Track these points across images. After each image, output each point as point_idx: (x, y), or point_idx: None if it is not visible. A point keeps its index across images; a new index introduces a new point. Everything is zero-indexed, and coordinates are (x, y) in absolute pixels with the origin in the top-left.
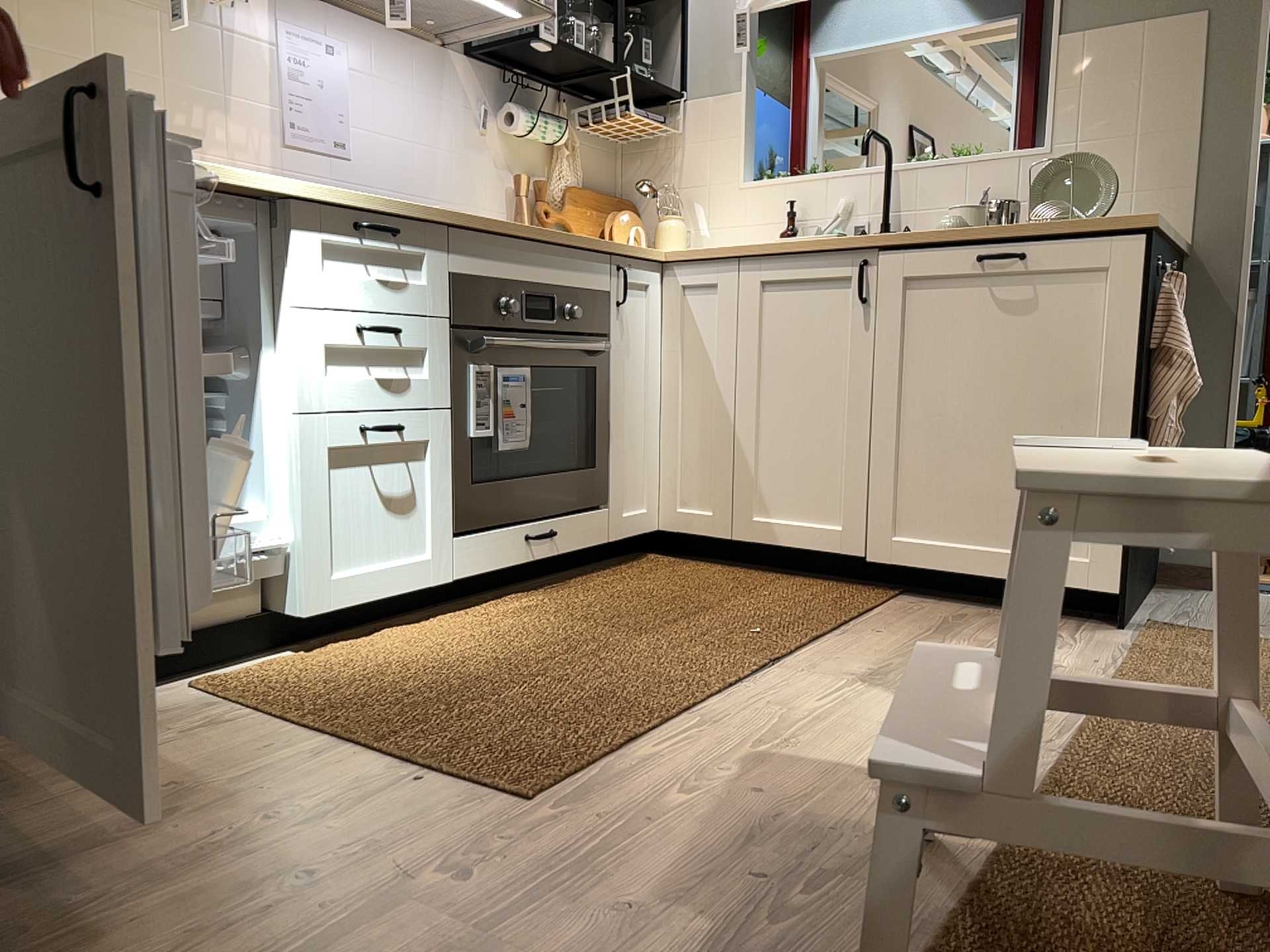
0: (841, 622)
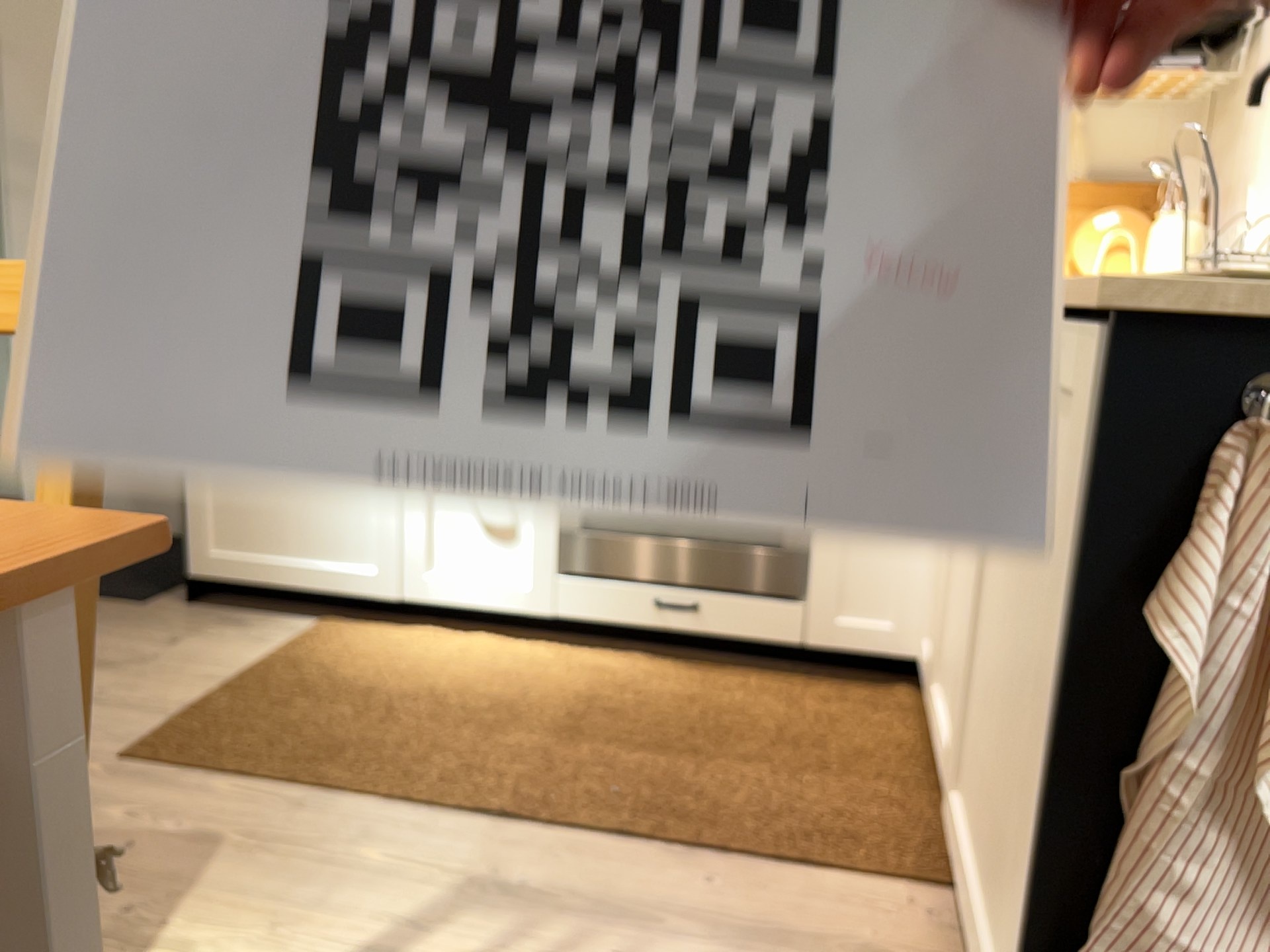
0: (706, 853)
